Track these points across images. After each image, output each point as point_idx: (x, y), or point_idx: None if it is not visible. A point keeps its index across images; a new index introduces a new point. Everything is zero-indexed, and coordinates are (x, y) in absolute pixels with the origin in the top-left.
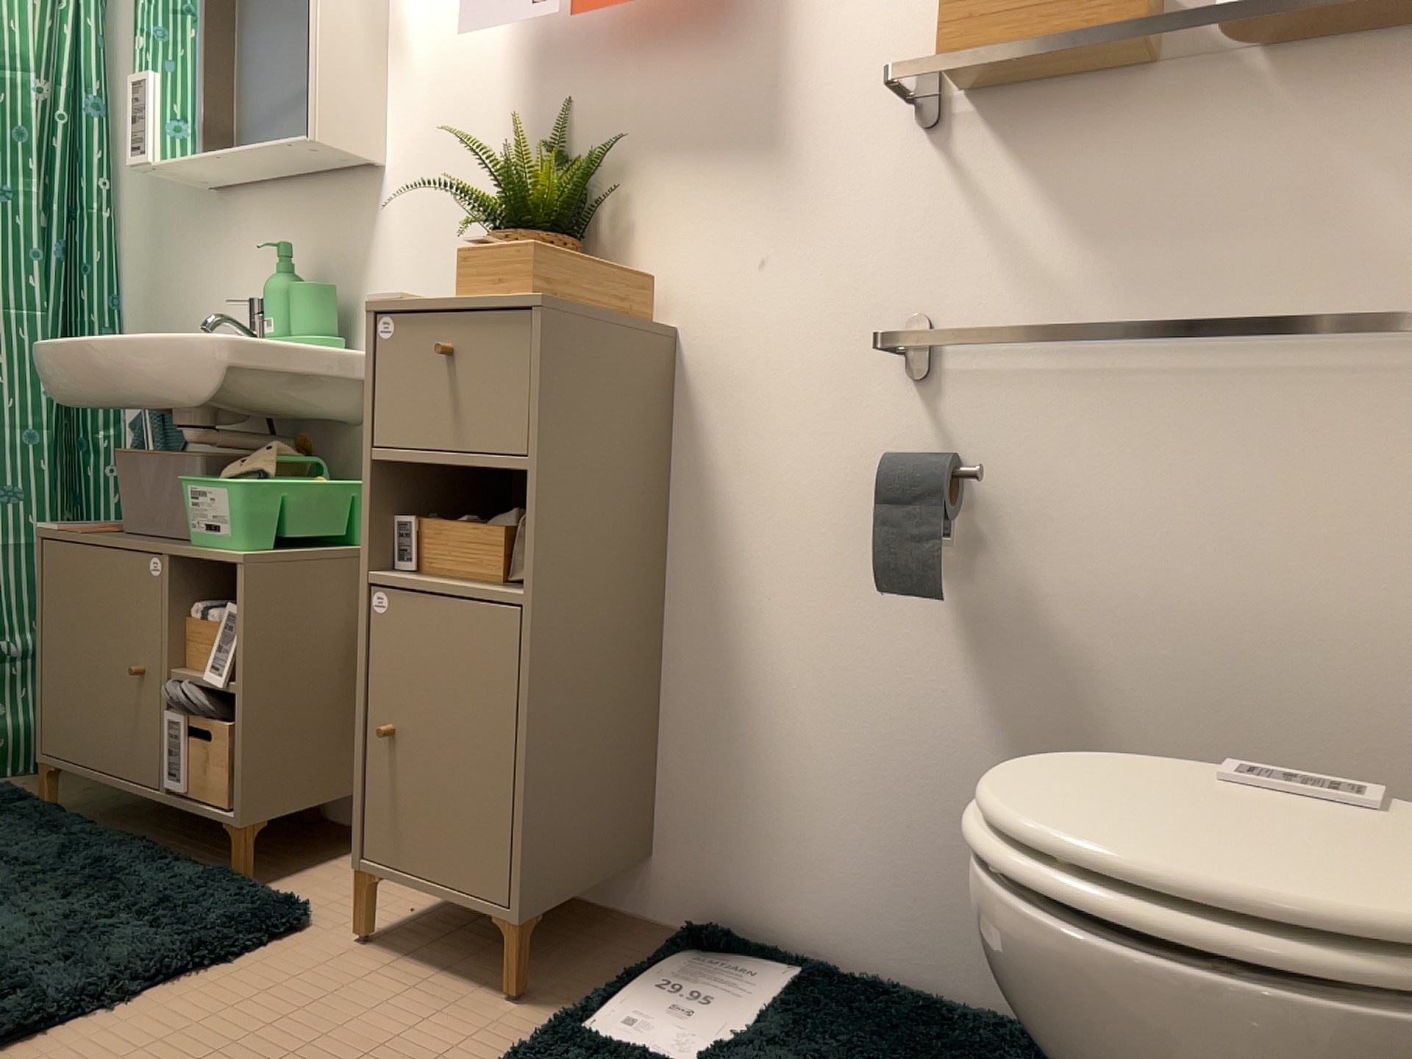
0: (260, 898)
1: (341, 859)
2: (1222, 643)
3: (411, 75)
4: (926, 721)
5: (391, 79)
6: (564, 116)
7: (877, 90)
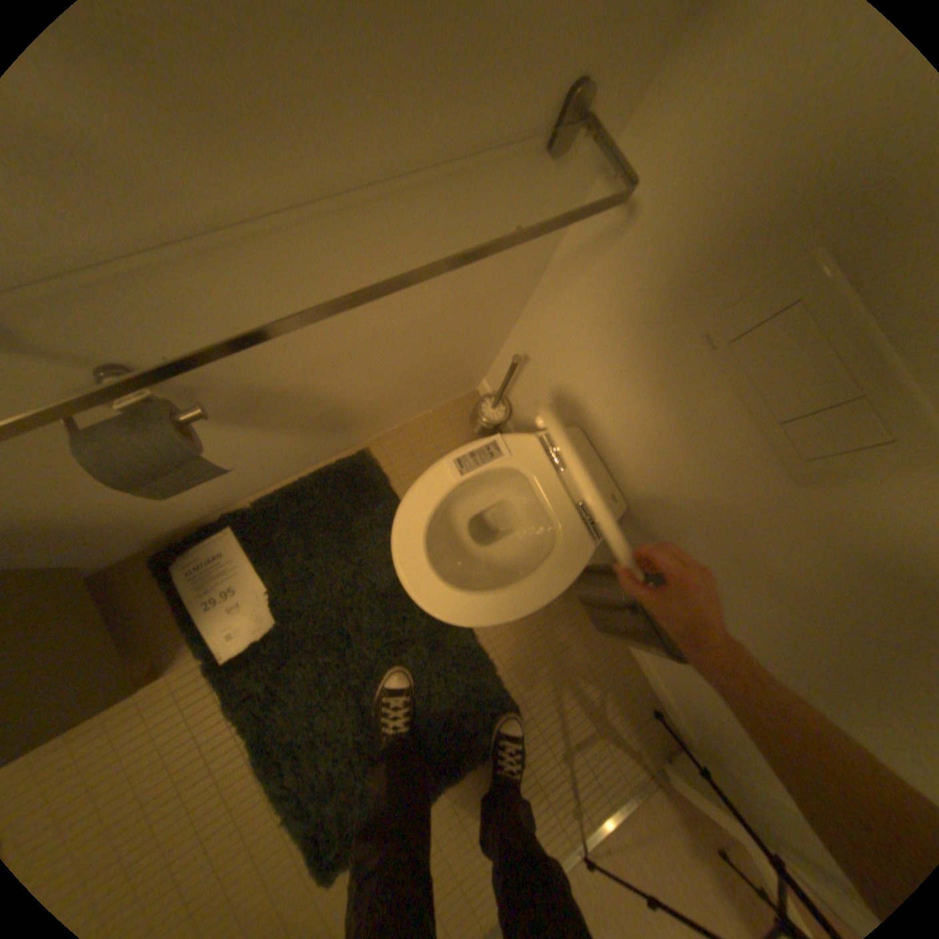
0: None
1: None
2: (380, 343)
3: None
4: (216, 452)
5: None
6: None
7: None
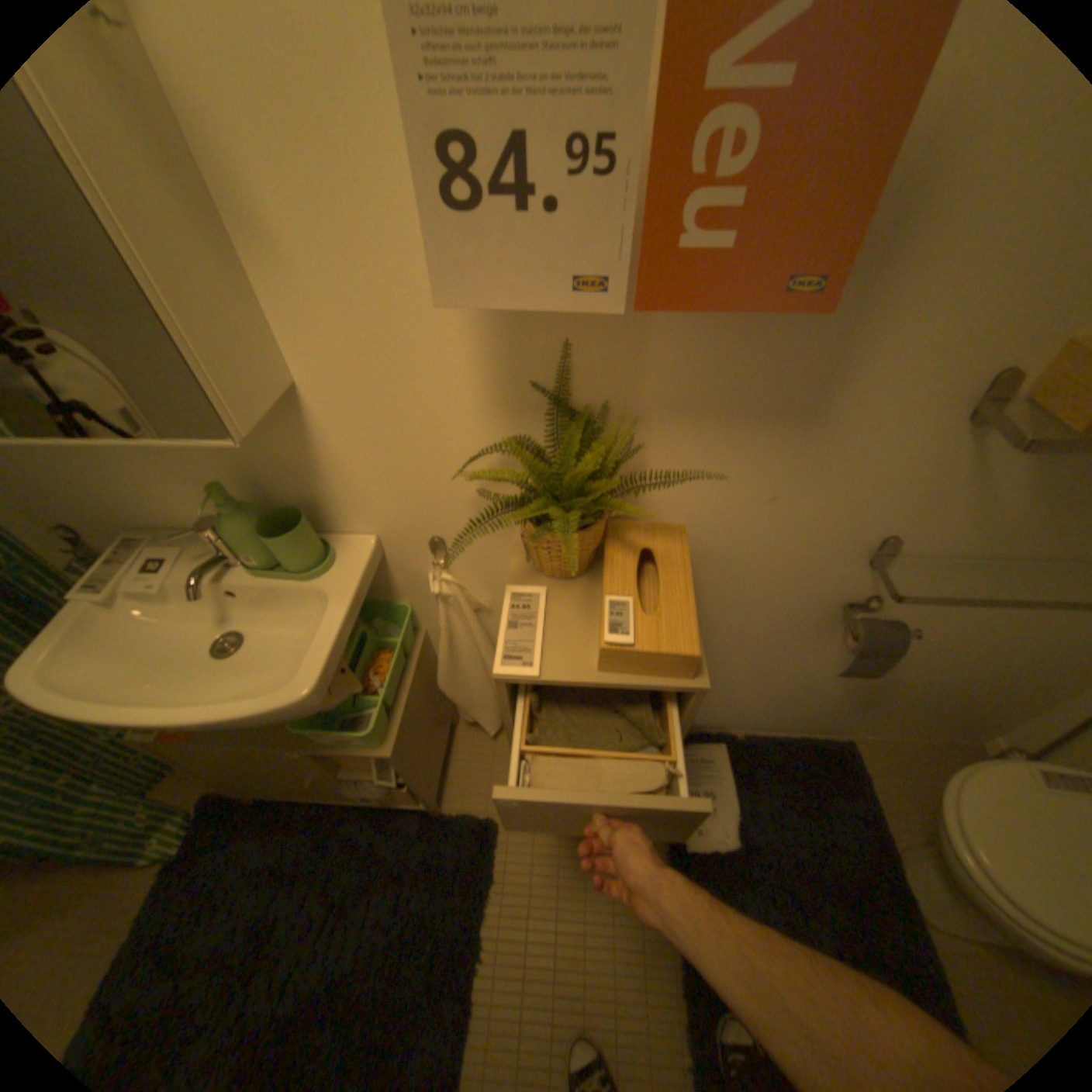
0: (469, 834)
1: (454, 753)
2: (980, 652)
3: (288, 267)
4: (807, 676)
5: (250, 268)
6: (560, 357)
7: (948, 378)
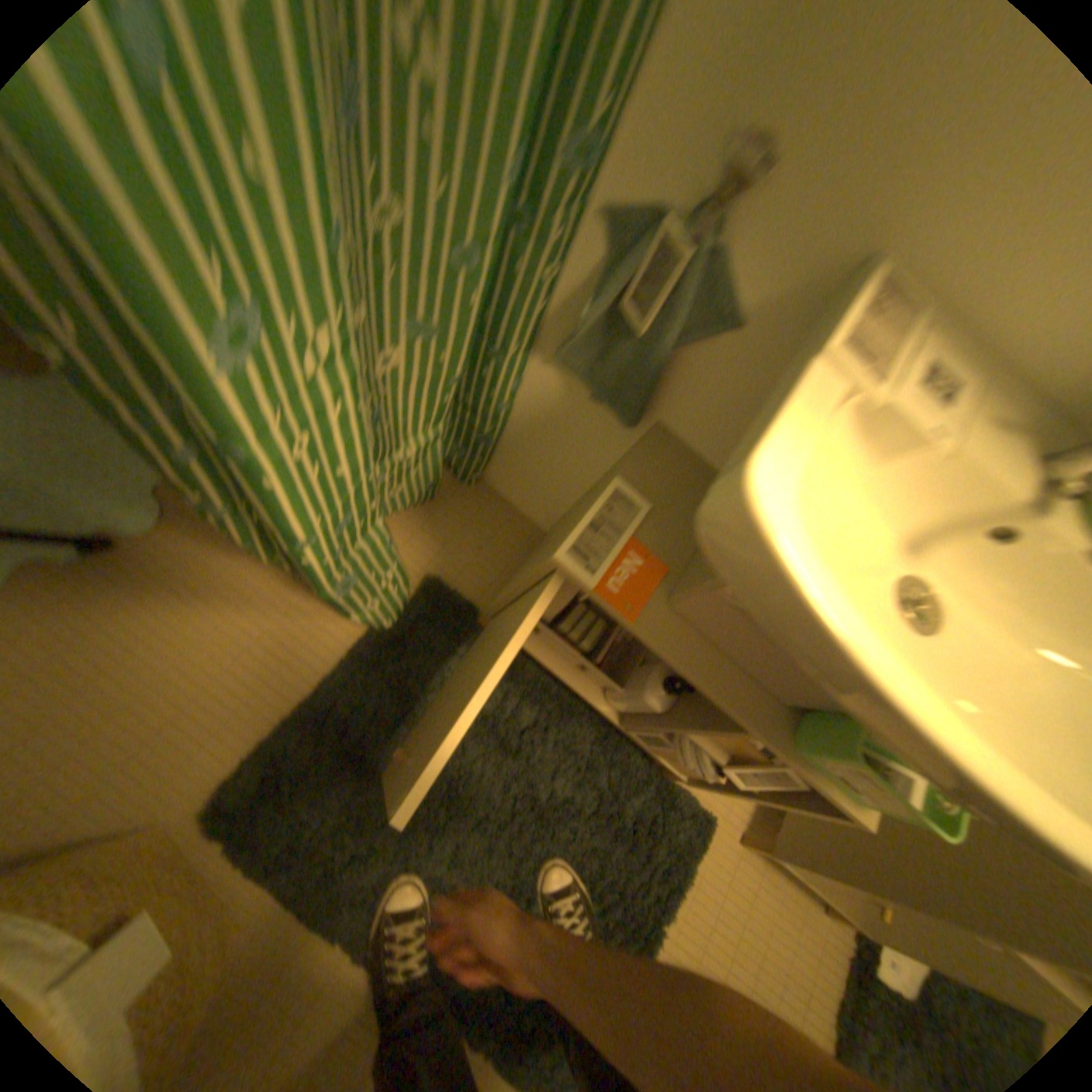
0: (696, 821)
1: None
2: None
3: None
4: None
5: None
6: None
7: None
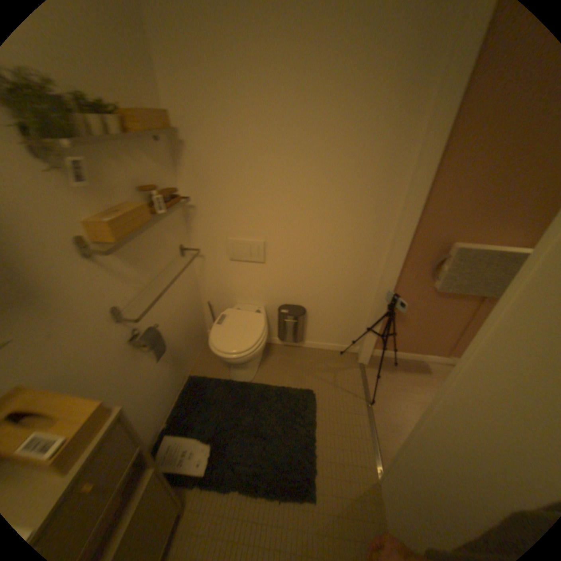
0: None
1: None
2: (176, 316)
3: None
4: (152, 377)
5: None
6: None
7: (63, 249)
